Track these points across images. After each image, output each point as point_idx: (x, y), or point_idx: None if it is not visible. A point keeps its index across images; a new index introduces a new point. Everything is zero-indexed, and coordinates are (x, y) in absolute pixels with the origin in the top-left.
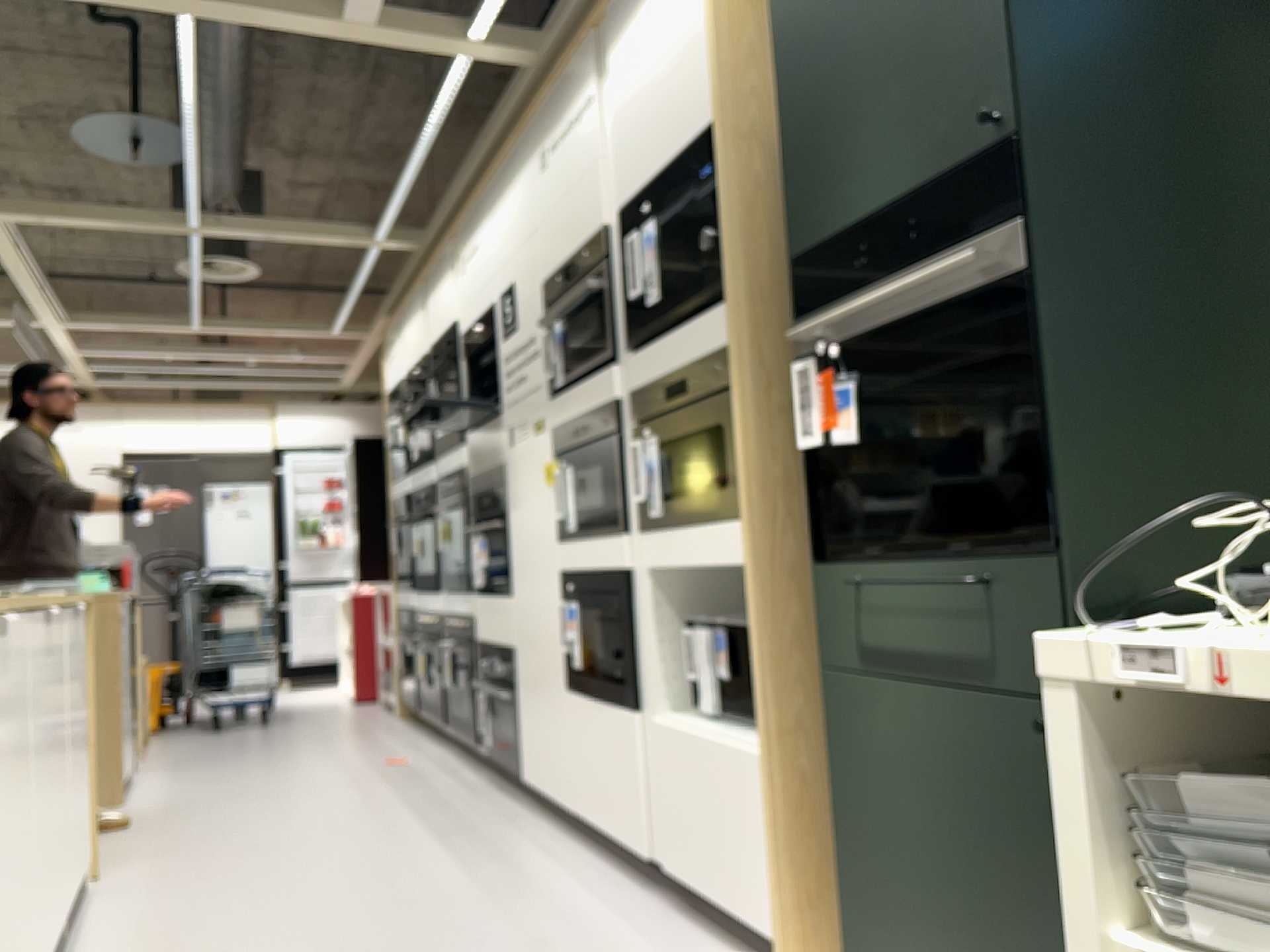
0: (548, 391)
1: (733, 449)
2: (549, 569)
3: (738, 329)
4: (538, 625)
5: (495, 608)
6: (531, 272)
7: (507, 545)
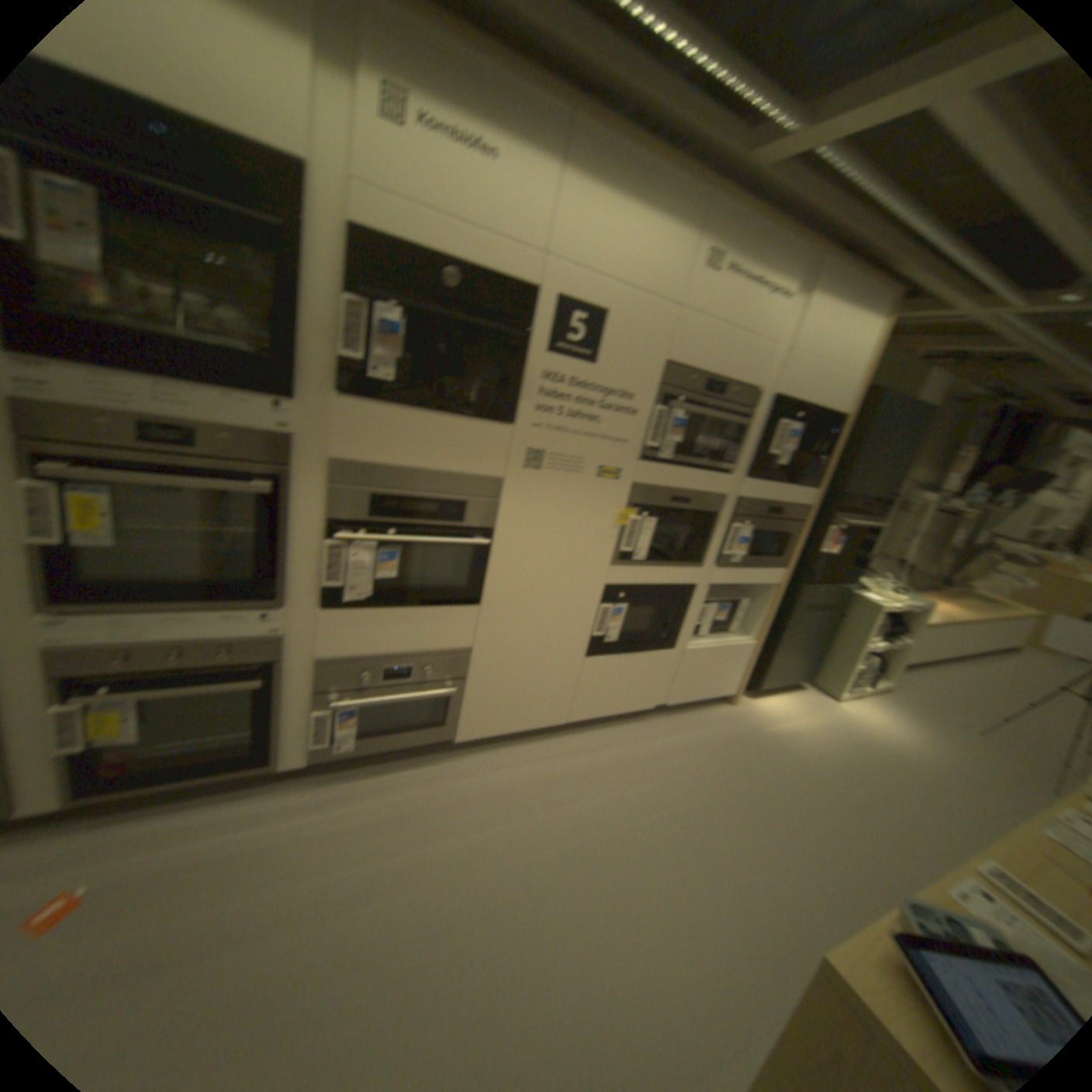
0: (642, 453)
1: (791, 543)
2: (588, 581)
3: (817, 502)
4: (547, 621)
5: (421, 616)
6: (653, 335)
7: (483, 558)
